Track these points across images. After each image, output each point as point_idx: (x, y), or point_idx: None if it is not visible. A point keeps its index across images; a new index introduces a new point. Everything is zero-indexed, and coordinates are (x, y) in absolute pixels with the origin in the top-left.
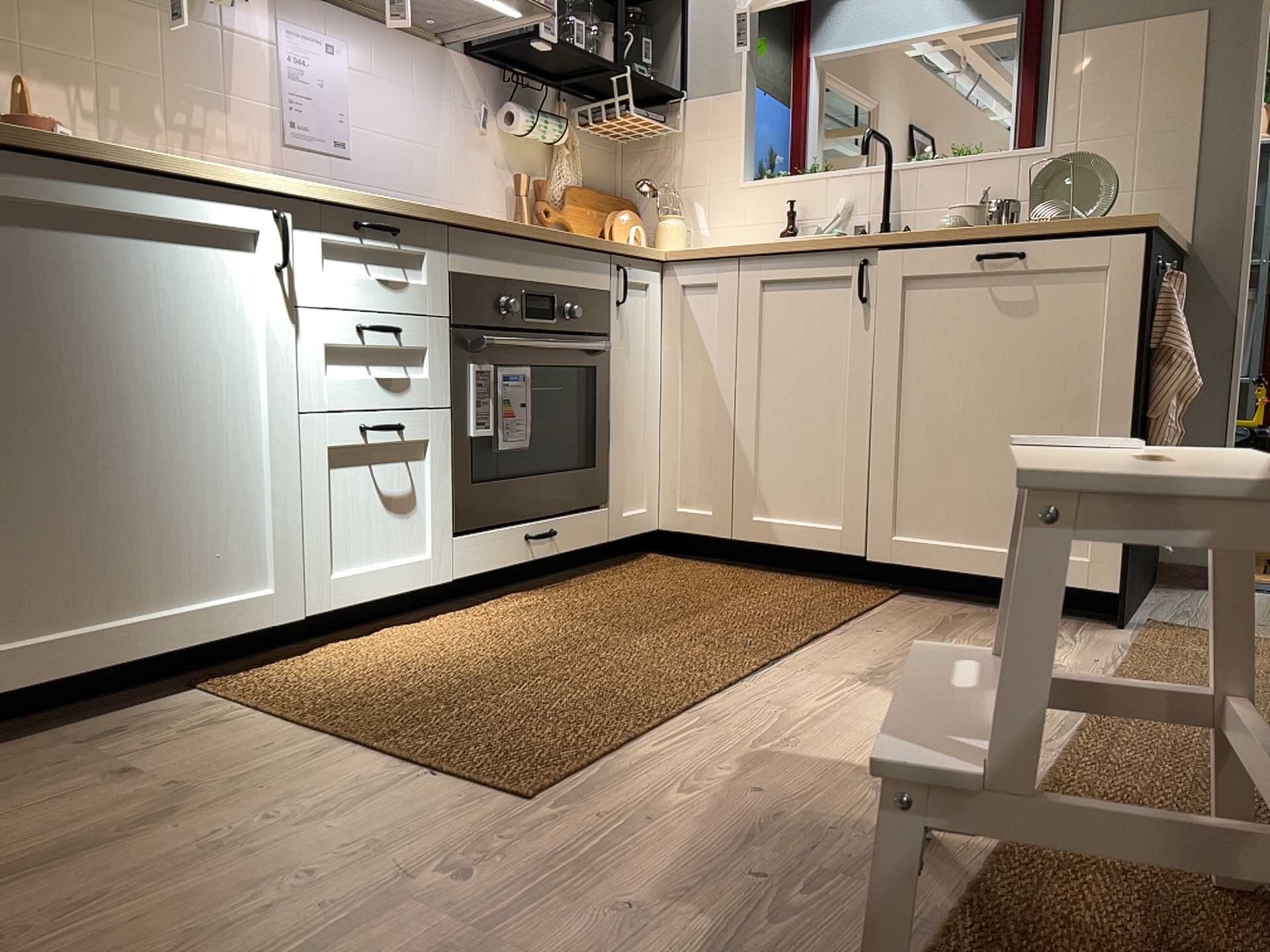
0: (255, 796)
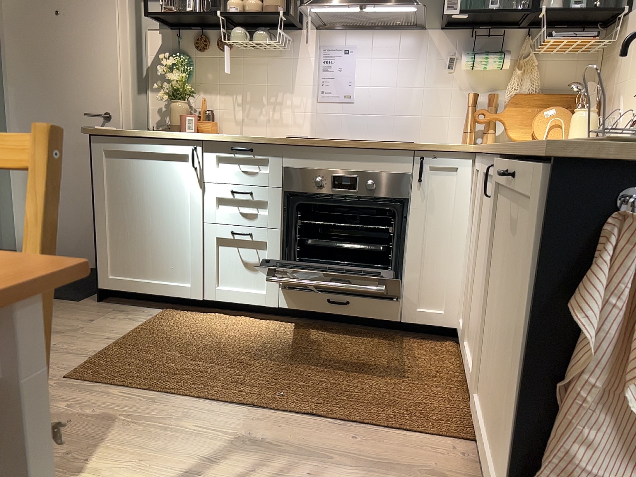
0: (72, 341)
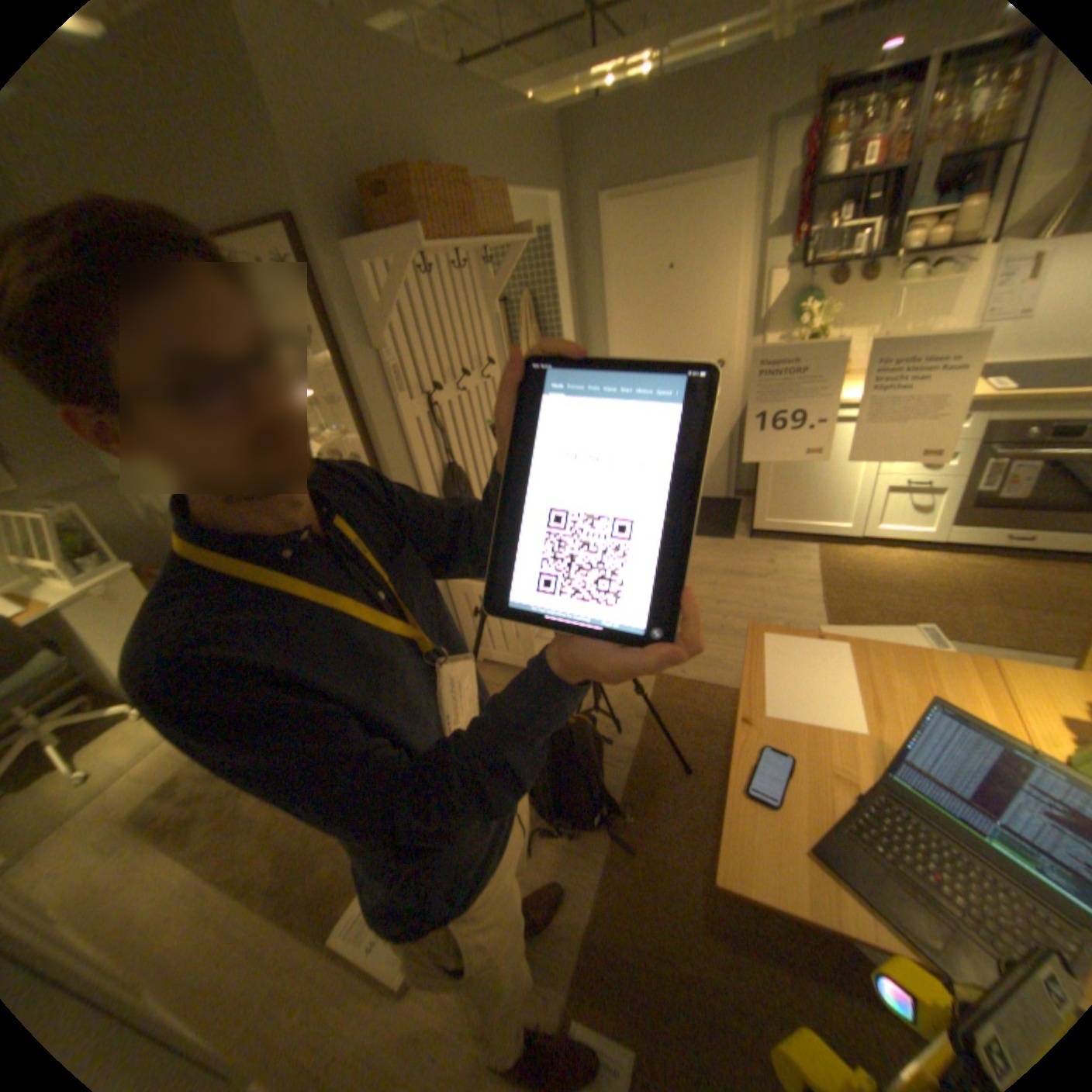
0: (784, 584)
